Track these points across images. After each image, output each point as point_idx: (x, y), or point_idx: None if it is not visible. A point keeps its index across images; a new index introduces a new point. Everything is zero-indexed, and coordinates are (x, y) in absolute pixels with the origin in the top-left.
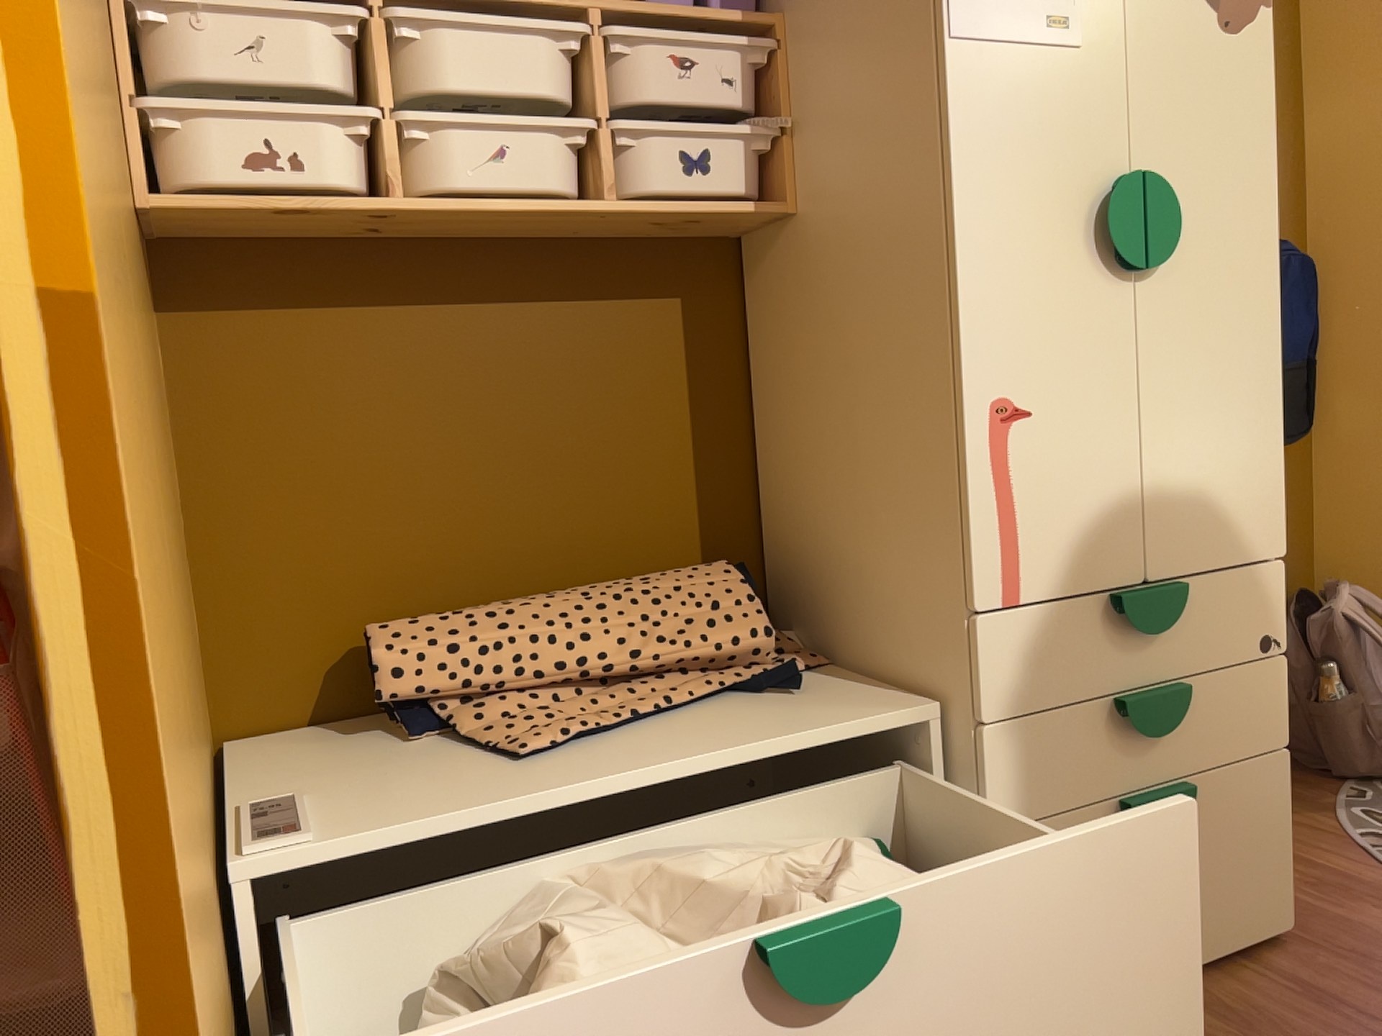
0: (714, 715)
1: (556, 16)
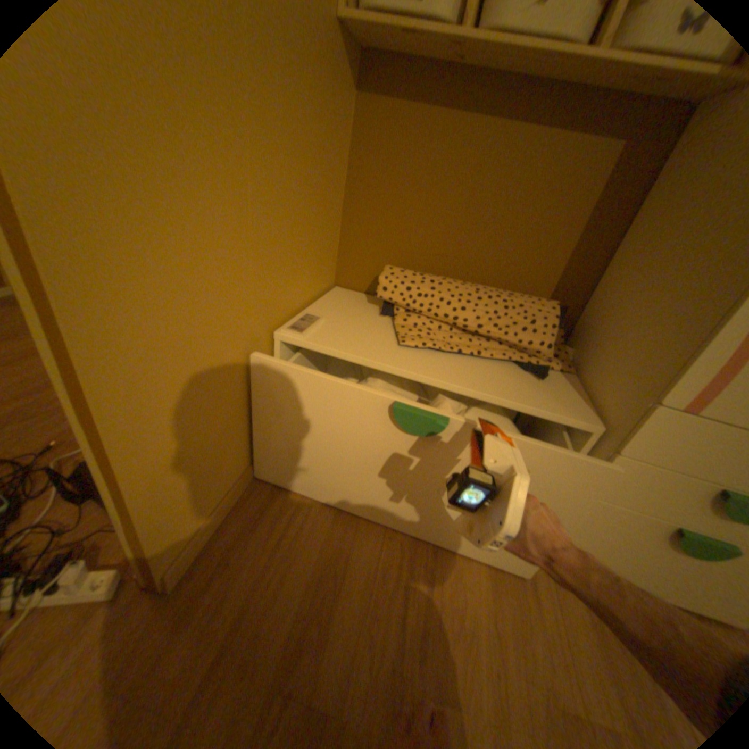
0: (492, 368)
1: None
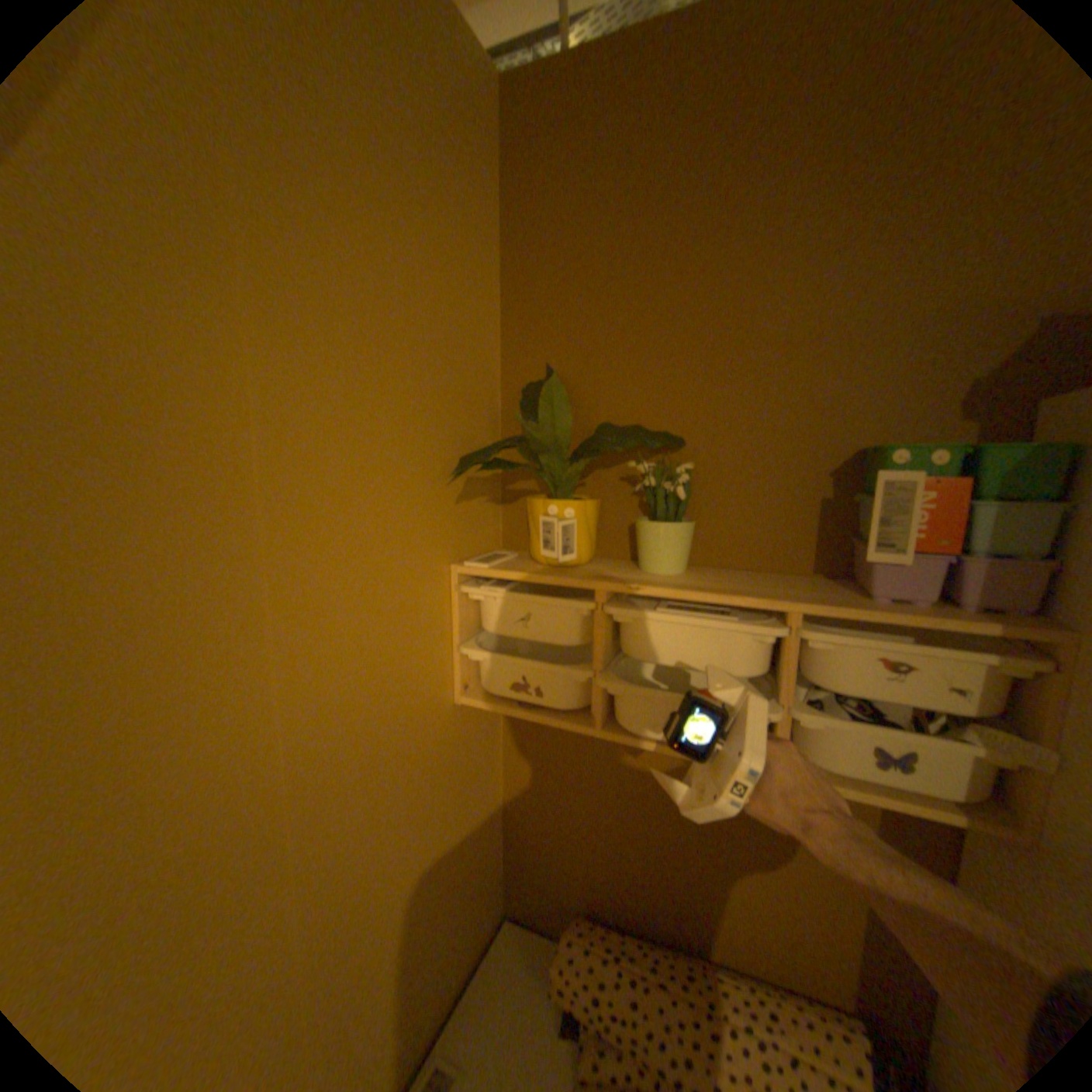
0: None
1: (751, 617)
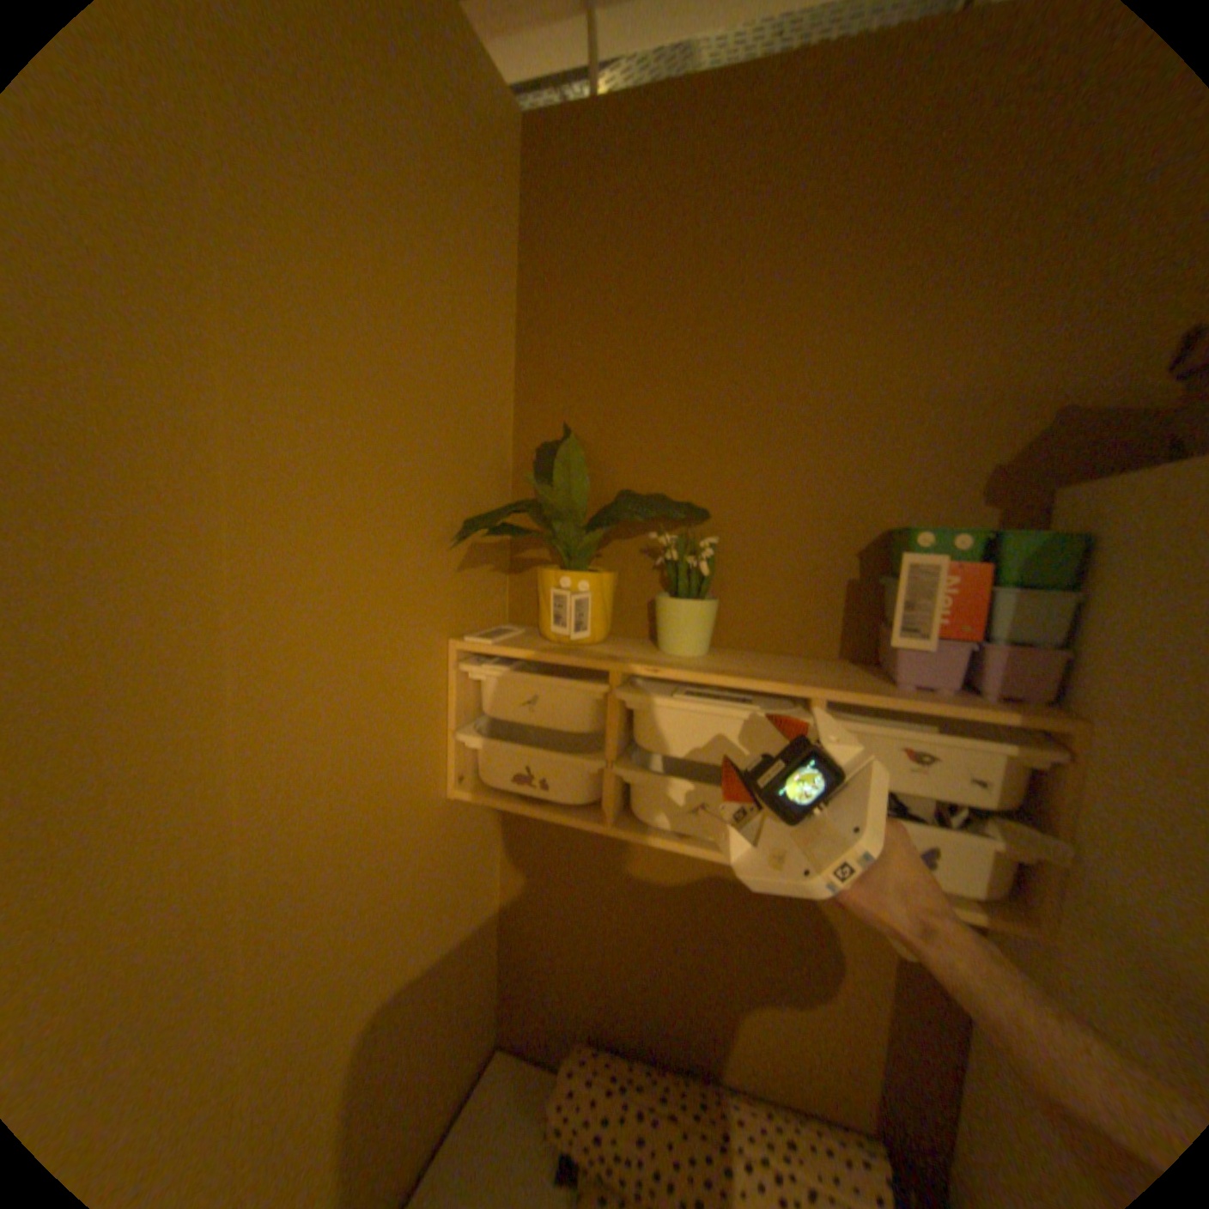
0: None
1: (775, 703)
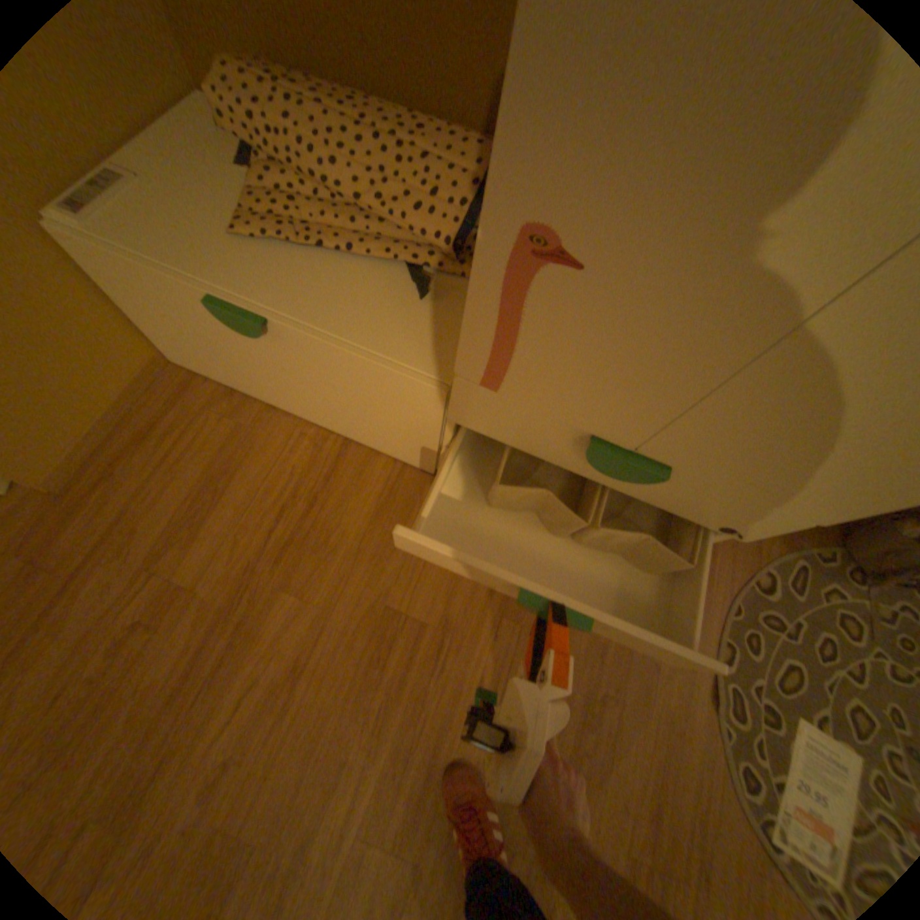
0: (358, 278)
1: None
